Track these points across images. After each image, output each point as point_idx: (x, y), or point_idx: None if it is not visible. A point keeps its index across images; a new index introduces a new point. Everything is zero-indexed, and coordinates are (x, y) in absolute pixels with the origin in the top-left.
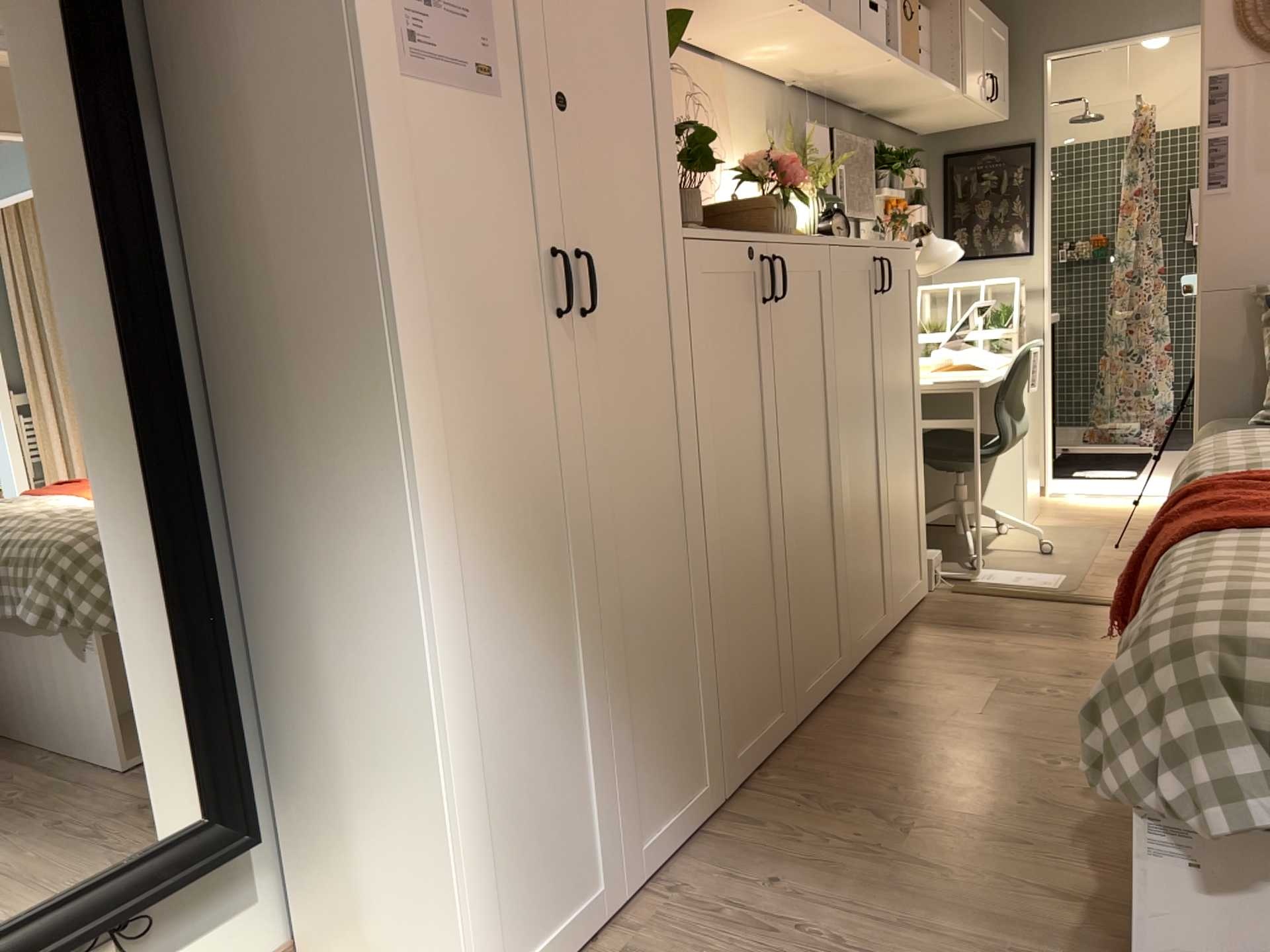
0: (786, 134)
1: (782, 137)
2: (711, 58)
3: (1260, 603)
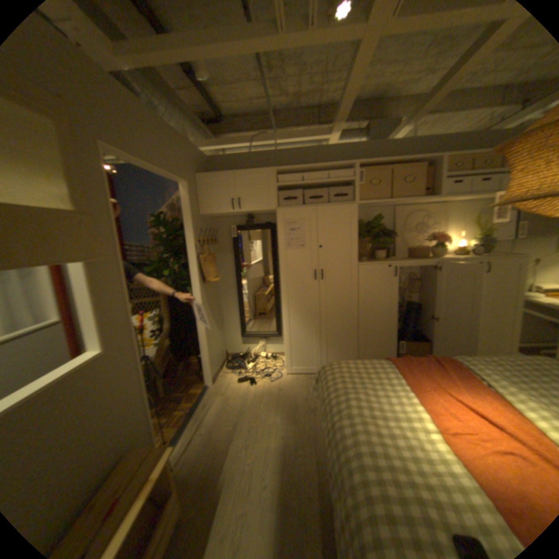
0: (478, 219)
1: (479, 219)
2: (443, 203)
3: (340, 366)
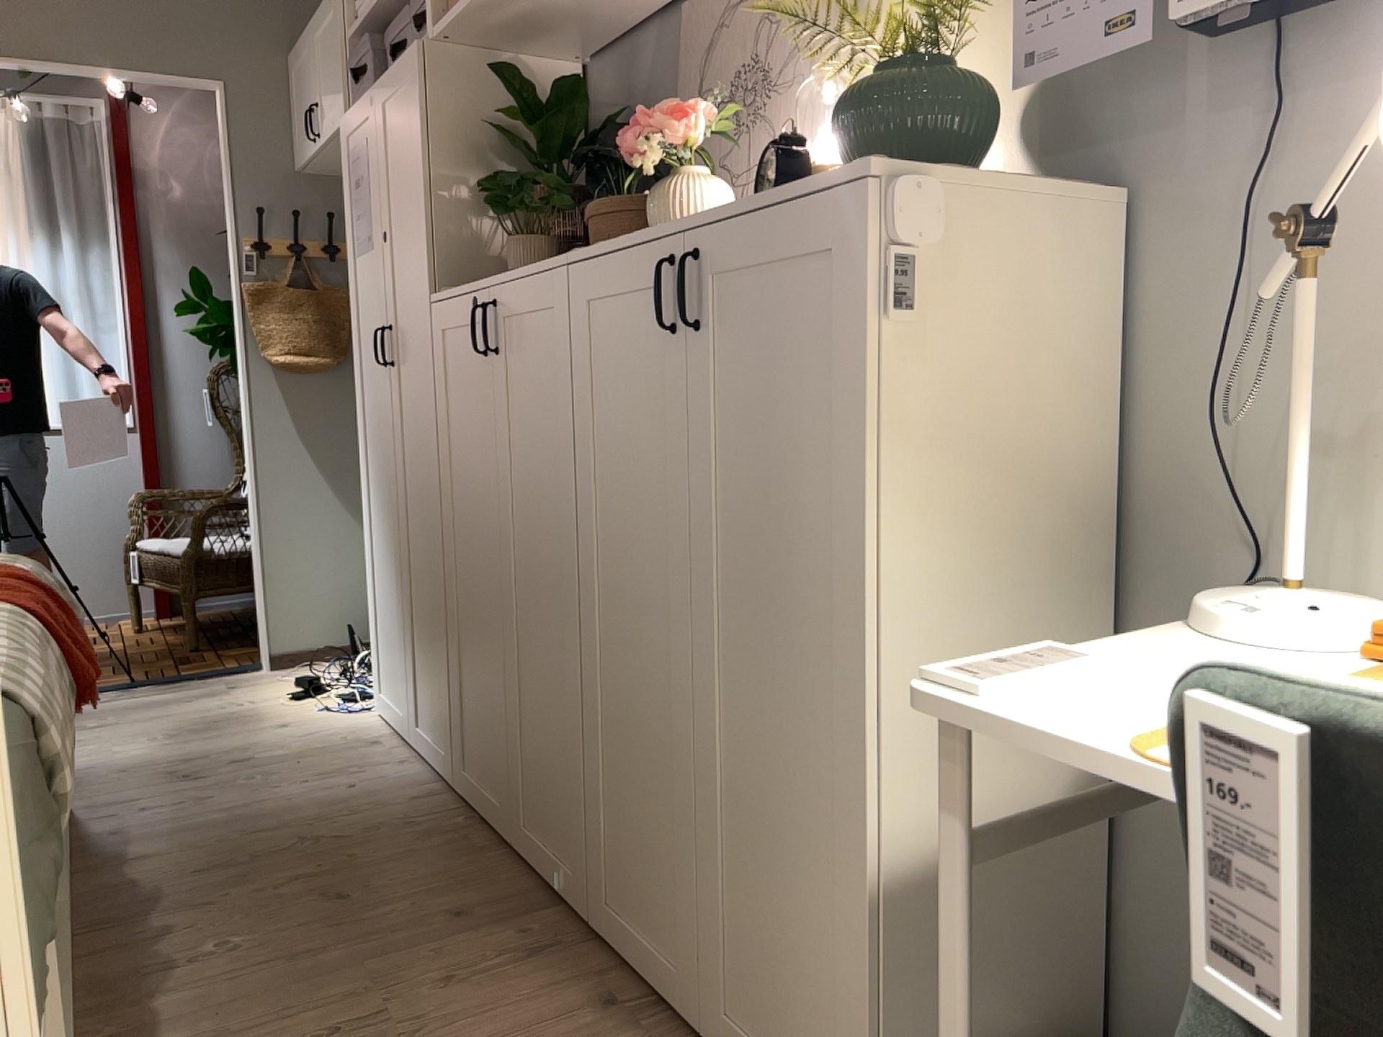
0: None
1: None
2: None
3: None
